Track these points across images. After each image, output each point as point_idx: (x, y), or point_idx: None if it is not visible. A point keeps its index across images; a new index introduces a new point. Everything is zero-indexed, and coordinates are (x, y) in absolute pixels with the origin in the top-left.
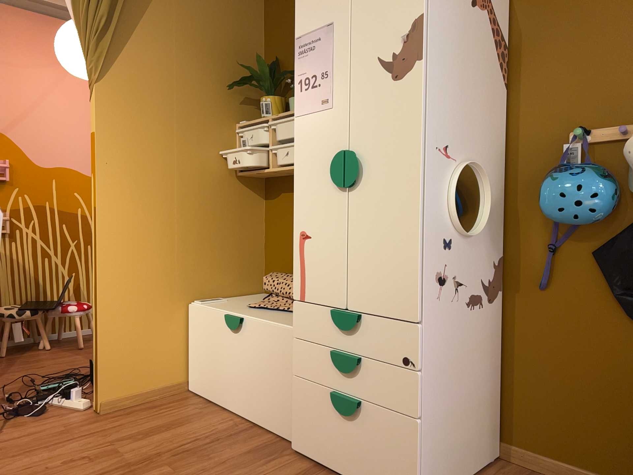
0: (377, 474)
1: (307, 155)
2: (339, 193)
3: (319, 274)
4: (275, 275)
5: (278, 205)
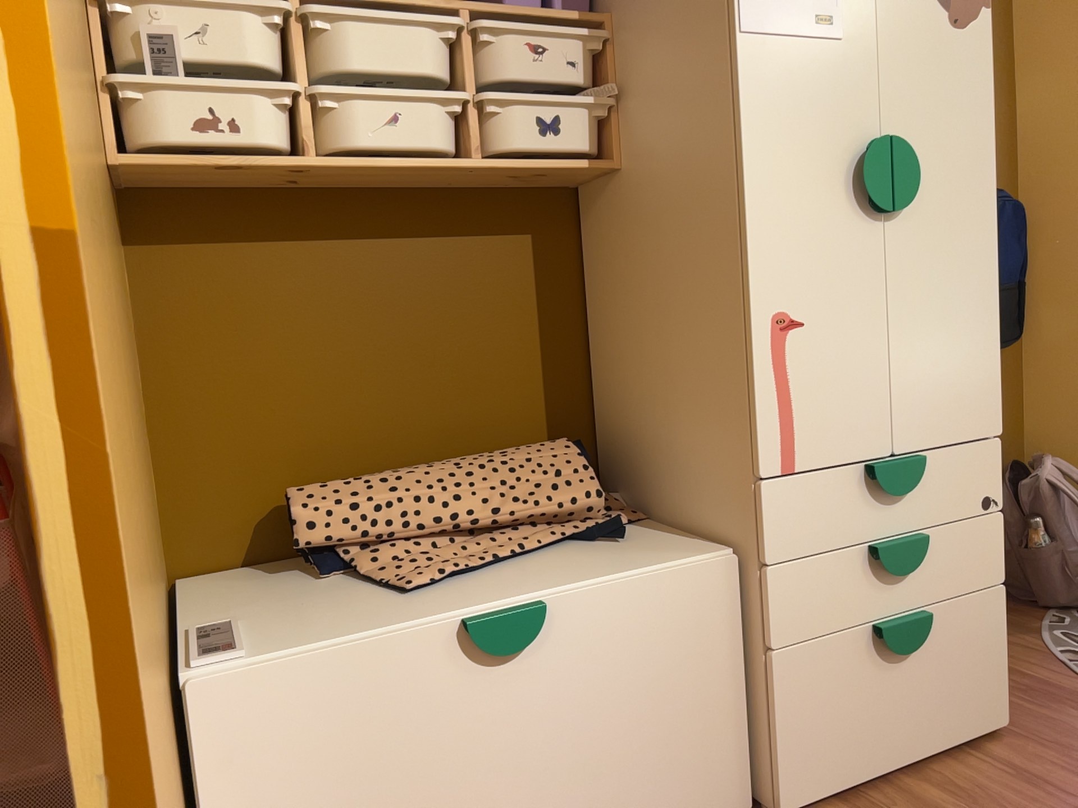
0: (955, 712)
1: (783, 135)
2: (869, 225)
3: (831, 401)
4: (336, 490)
5: (217, 283)
